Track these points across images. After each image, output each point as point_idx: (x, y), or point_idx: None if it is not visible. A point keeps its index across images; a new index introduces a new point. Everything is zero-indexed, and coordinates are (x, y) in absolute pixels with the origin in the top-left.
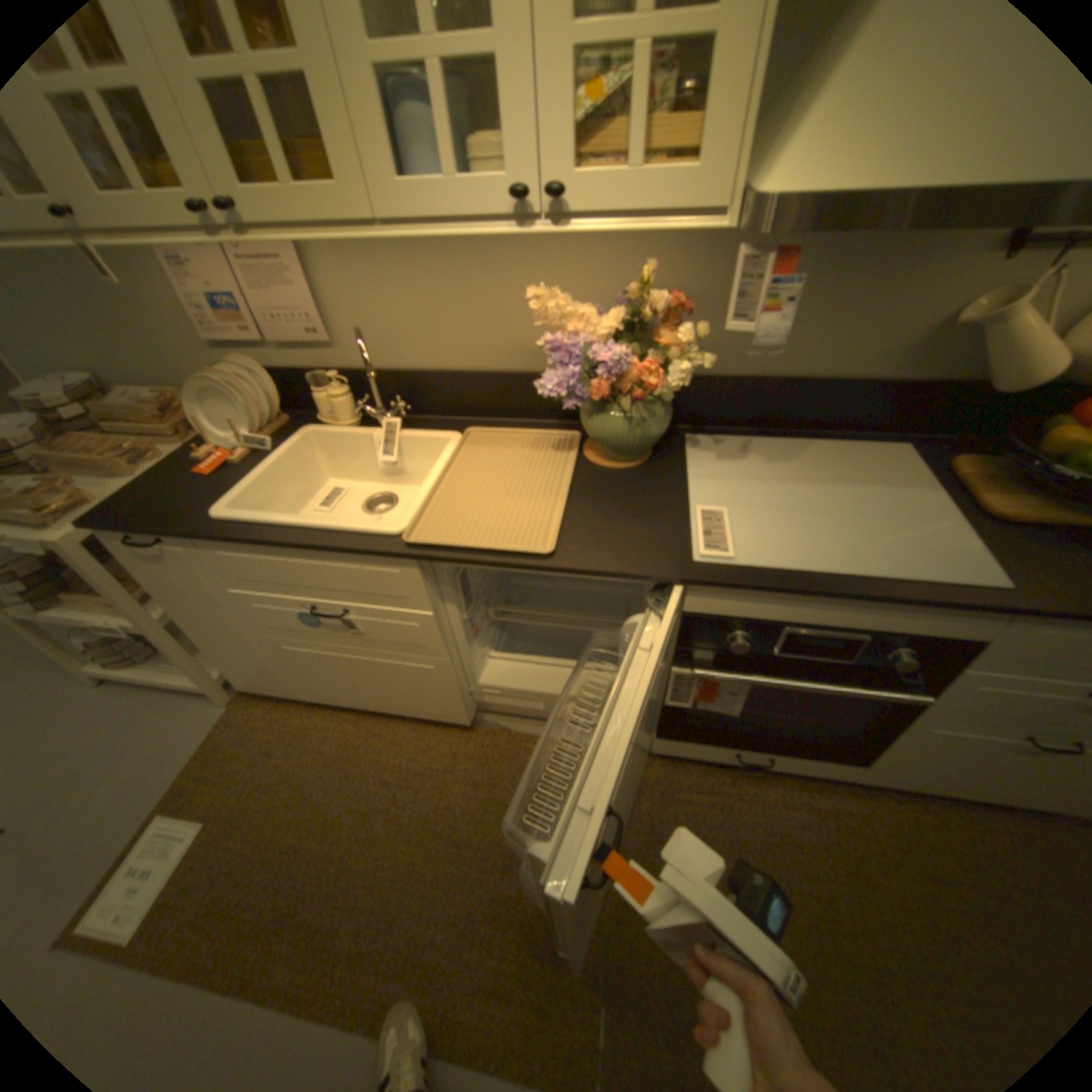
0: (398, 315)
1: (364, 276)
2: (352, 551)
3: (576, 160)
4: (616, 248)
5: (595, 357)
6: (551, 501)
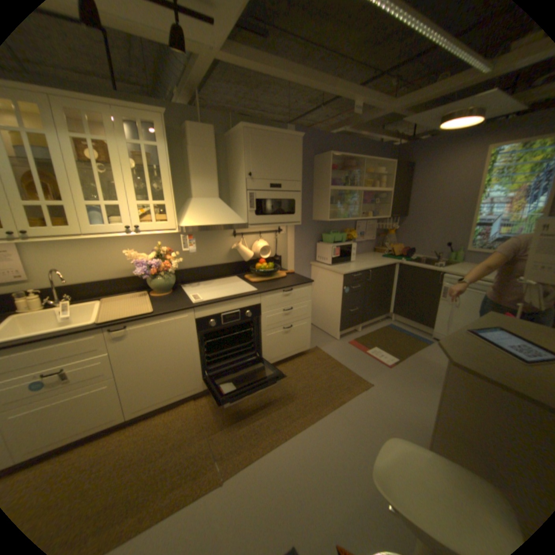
0: (66, 266)
1: (51, 255)
2: (74, 333)
3: (141, 222)
4: (148, 241)
5: (150, 265)
6: (146, 305)
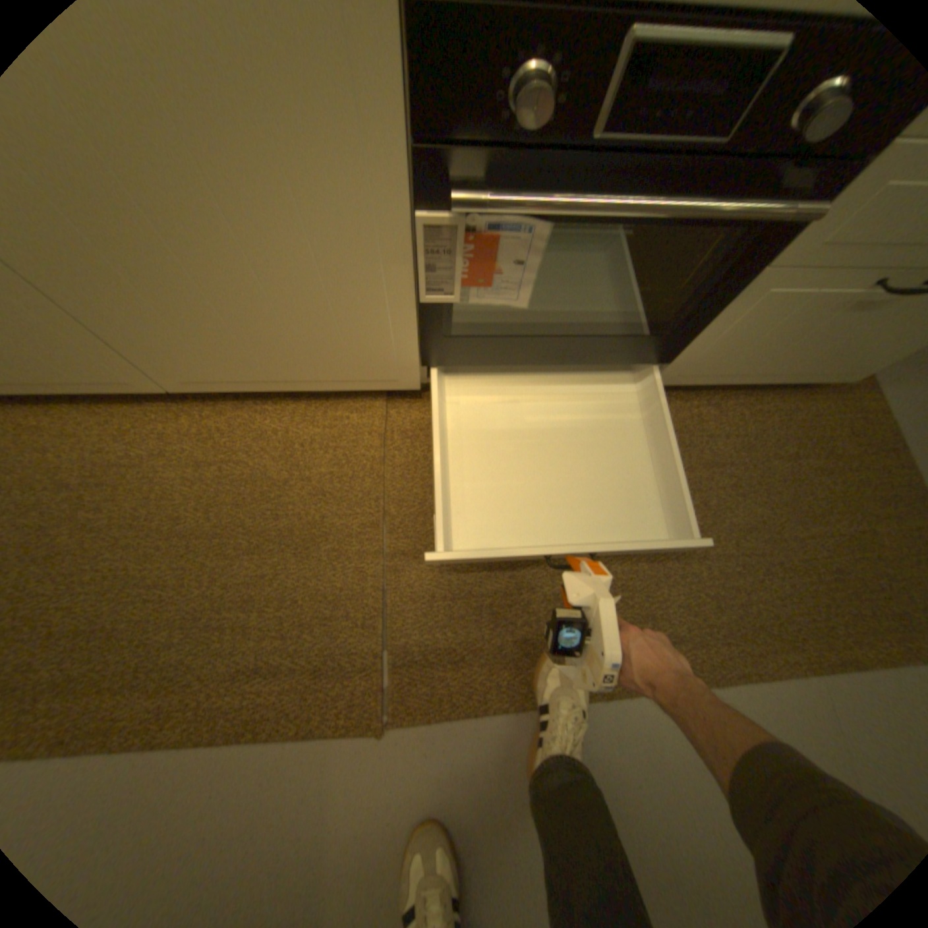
0: None
1: None
2: None
3: None
4: None
5: None
6: None
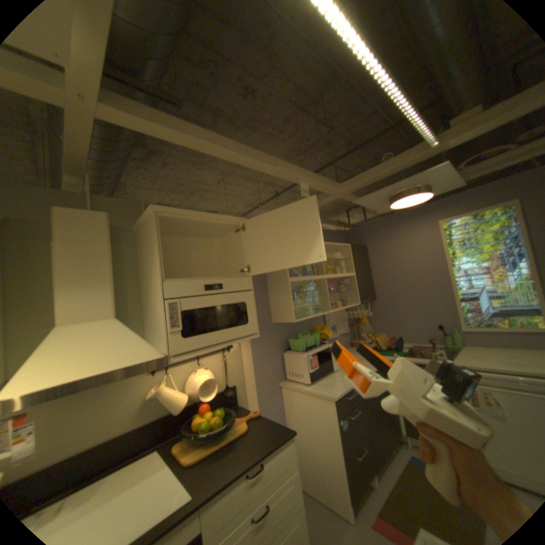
0: None
1: None
2: None
3: None
4: None
5: None
6: None
